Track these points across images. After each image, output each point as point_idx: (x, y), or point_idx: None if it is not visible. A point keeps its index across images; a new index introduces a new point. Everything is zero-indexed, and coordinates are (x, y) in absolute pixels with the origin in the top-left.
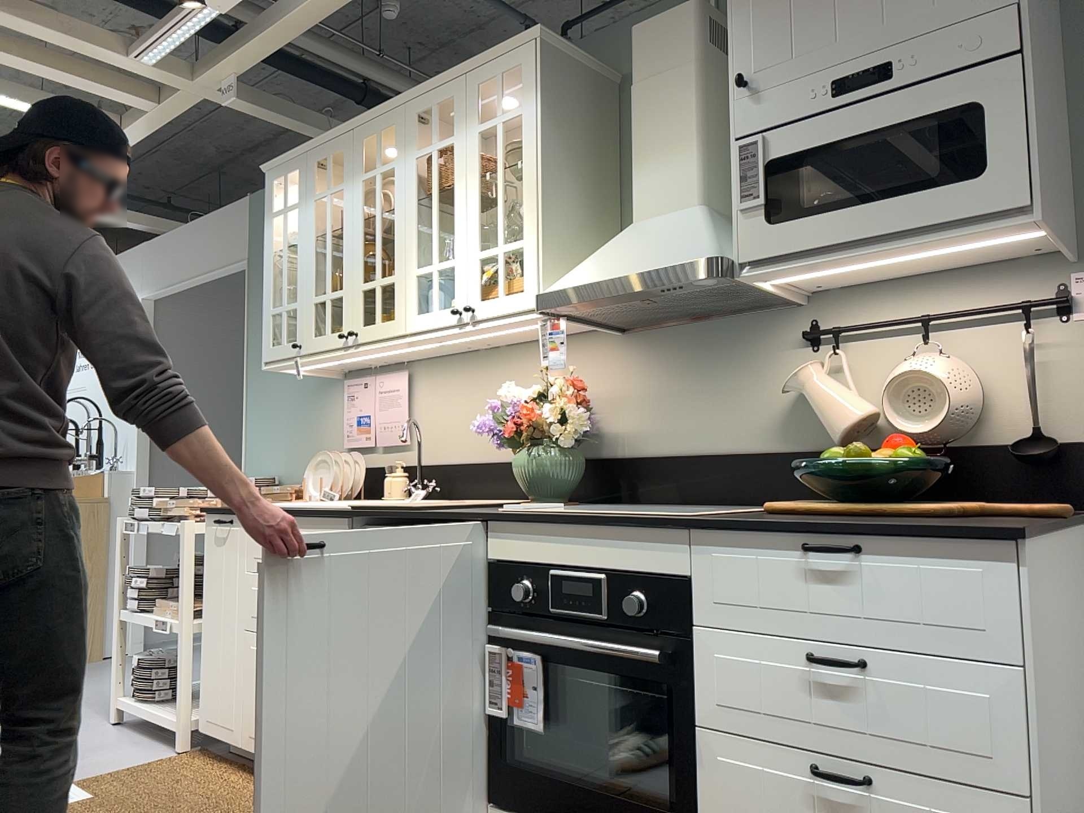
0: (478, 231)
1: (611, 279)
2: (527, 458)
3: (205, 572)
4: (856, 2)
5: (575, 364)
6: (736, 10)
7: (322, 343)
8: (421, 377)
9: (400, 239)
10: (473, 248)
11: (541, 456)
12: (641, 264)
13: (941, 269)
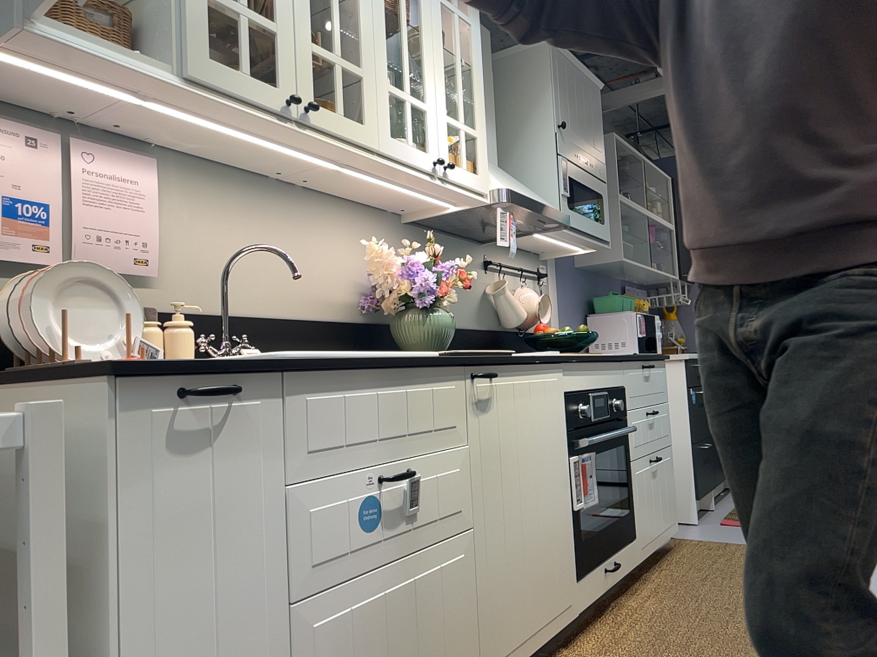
0: (446, 96)
1: (540, 203)
2: (438, 317)
3: (108, 542)
4: (583, 125)
5: (387, 237)
6: (555, 84)
7: (234, 82)
8: (172, 178)
9: (369, 34)
10: (443, 108)
11: (442, 316)
12: (539, 200)
13: (519, 247)
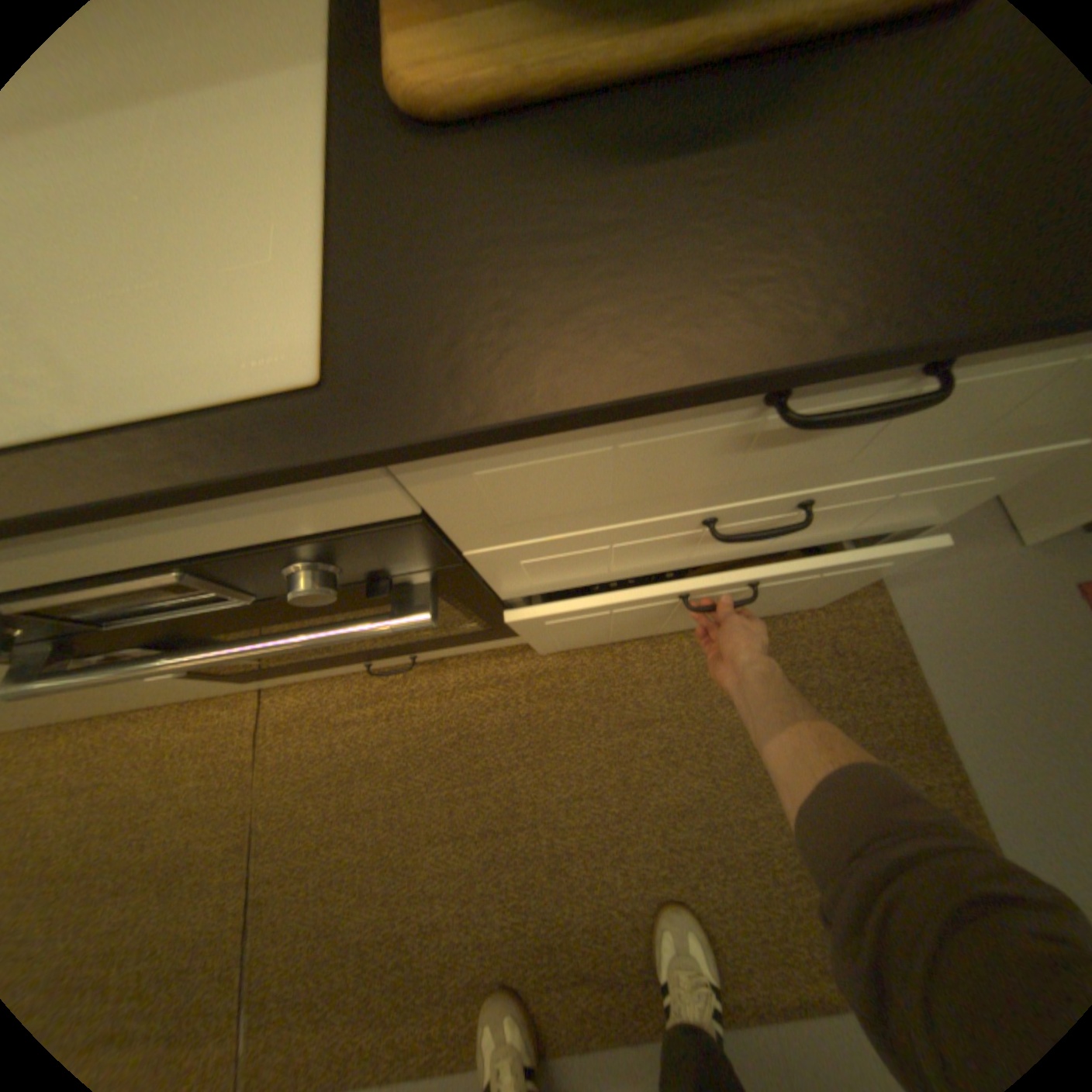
0: None
1: None
2: None
3: None
4: None
5: None
6: None
7: None
8: None
9: None
10: None
11: None
12: None
13: None
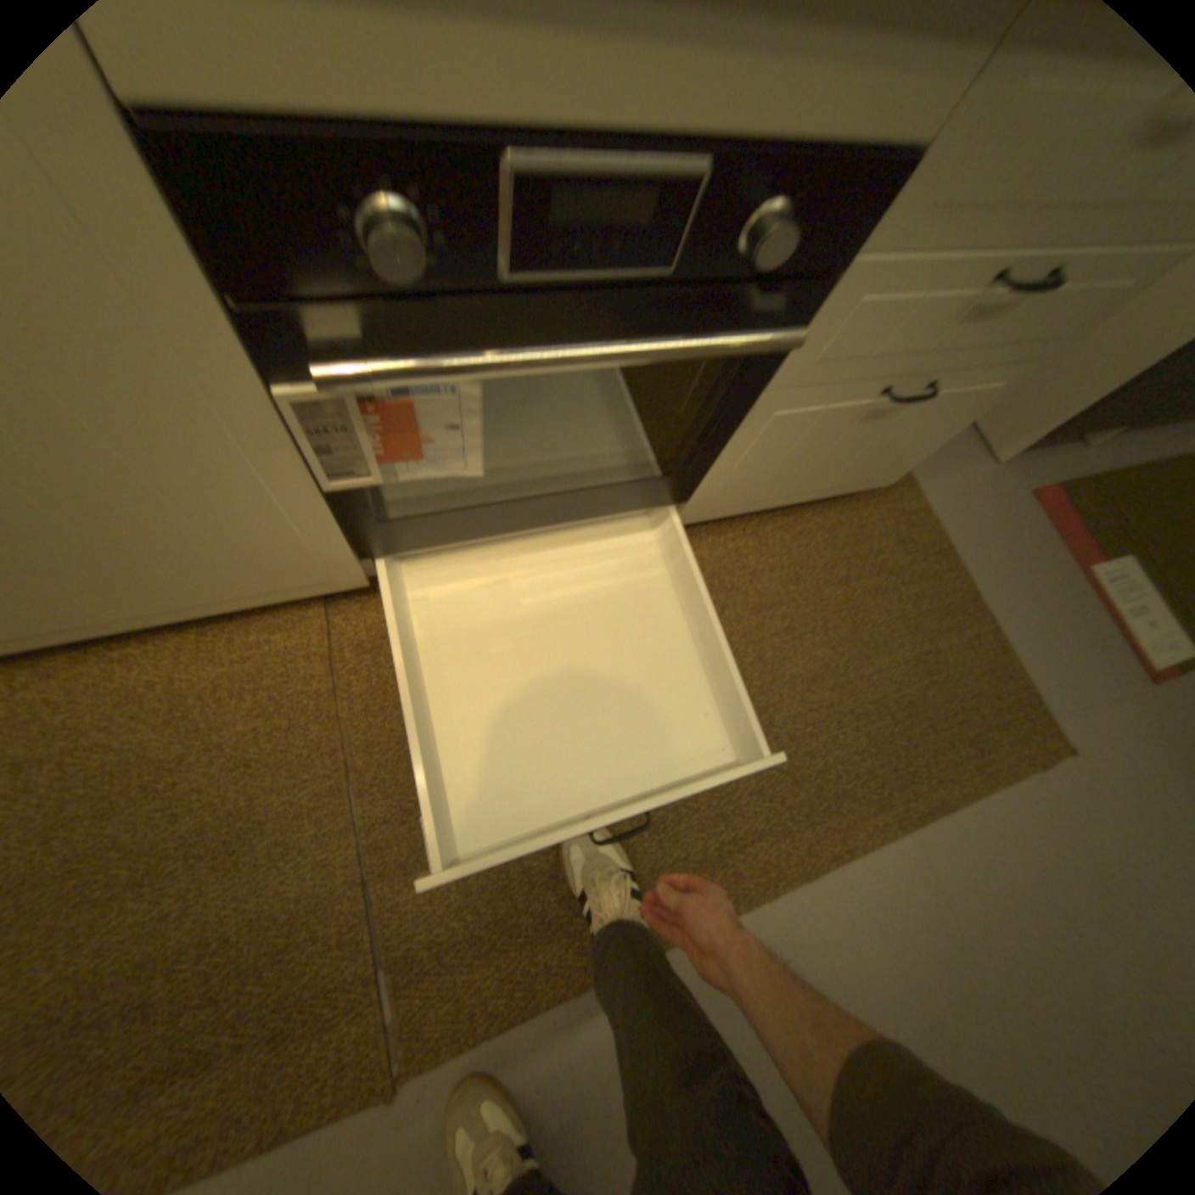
0: None
1: None
2: None
3: None
4: None
5: None
6: None
7: None
8: None
9: None
10: None
11: None
12: None
13: None
